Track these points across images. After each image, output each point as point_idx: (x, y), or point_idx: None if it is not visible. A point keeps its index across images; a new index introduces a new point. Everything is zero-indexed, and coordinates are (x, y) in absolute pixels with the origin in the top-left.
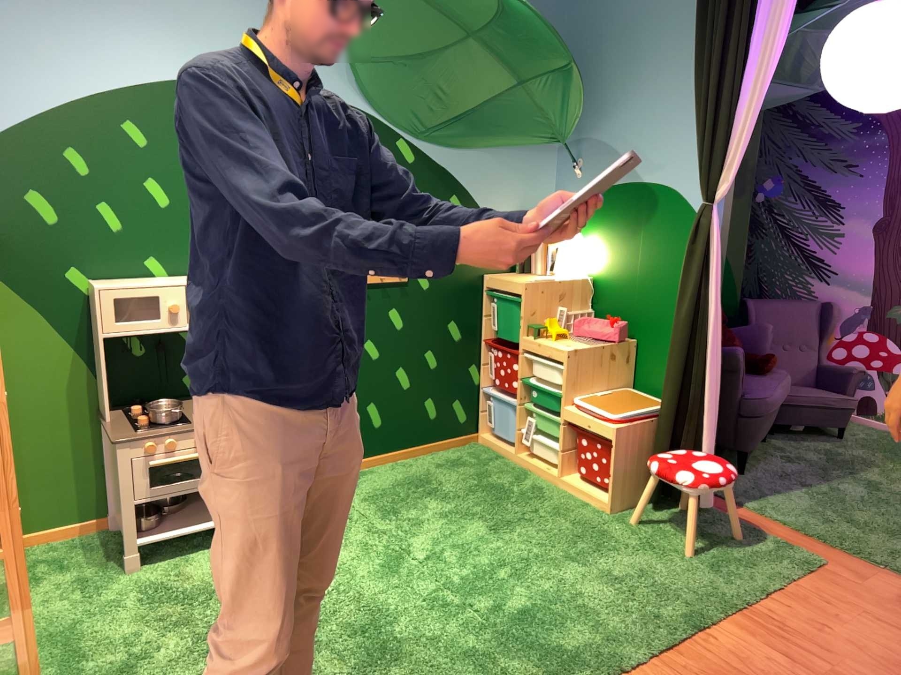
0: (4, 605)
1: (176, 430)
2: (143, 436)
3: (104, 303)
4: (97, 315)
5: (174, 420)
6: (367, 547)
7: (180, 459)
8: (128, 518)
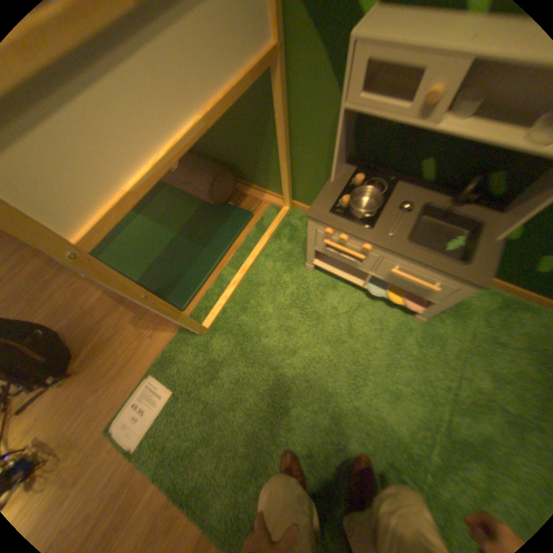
0: (256, 245)
1: (355, 230)
2: (327, 223)
3: (356, 62)
4: (346, 78)
5: (363, 218)
6: (432, 385)
7: (345, 252)
8: (310, 253)
